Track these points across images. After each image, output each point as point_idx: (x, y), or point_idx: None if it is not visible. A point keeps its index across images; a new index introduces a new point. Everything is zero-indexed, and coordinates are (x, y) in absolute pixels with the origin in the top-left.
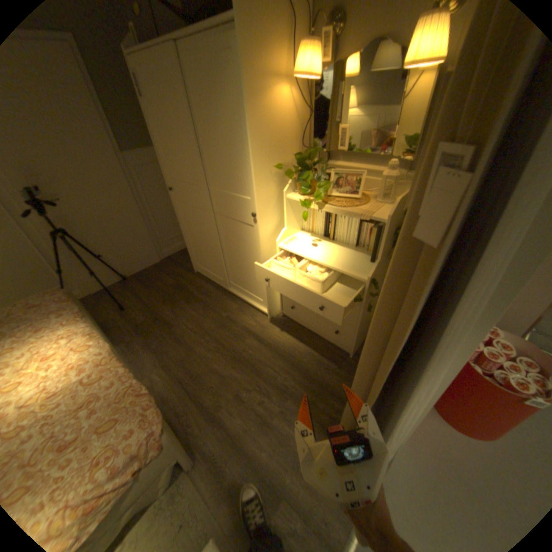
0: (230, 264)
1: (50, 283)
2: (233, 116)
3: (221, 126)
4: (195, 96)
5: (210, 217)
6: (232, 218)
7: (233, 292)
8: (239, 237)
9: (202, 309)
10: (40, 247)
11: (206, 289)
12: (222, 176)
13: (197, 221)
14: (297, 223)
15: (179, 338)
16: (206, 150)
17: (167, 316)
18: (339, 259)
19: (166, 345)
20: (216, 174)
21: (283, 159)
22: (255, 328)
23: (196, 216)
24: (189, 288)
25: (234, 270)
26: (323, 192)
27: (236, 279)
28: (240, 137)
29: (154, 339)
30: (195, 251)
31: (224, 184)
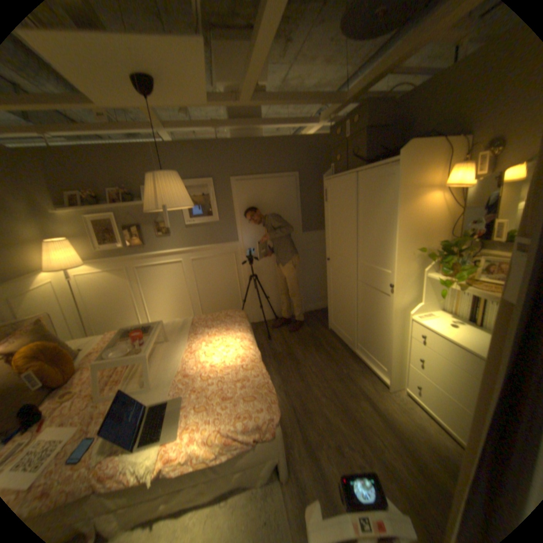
0: (361, 327)
1: (236, 307)
2: (388, 213)
3: (377, 219)
4: (363, 201)
5: (353, 284)
6: (371, 286)
7: (359, 355)
8: (375, 304)
9: (326, 360)
10: (240, 284)
11: (334, 345)
12: (371, 253)
13: (341, 285)
14: (438, 303)
15: (303, 376)
16: (362, 235)
17: (298, 355)
18: (482, 346)
19: (291, 377)
20: (365, 252)
21: (429, 244)
22: (372, 396)
23: (341, 281)
24: (320, 339)
25: (364, 334)
26: (471, 276)
27: (364, 343)
28: (391, 227)
29: (284, 369)
30: (333, 310)
31: (370, 259)
